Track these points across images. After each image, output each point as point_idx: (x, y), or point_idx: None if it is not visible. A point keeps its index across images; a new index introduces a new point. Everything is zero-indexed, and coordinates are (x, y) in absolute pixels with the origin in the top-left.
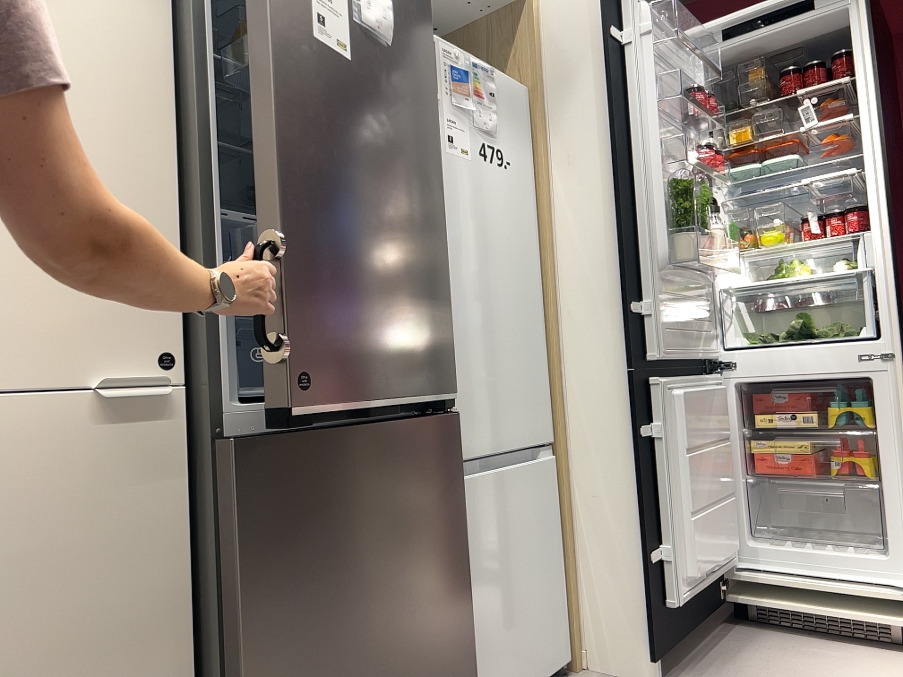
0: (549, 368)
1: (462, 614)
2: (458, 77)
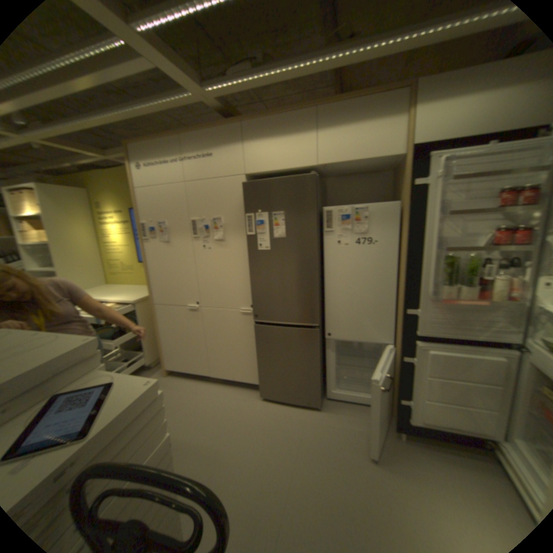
0: (398, 317)
1: (316, 375)
2: (345, 218)
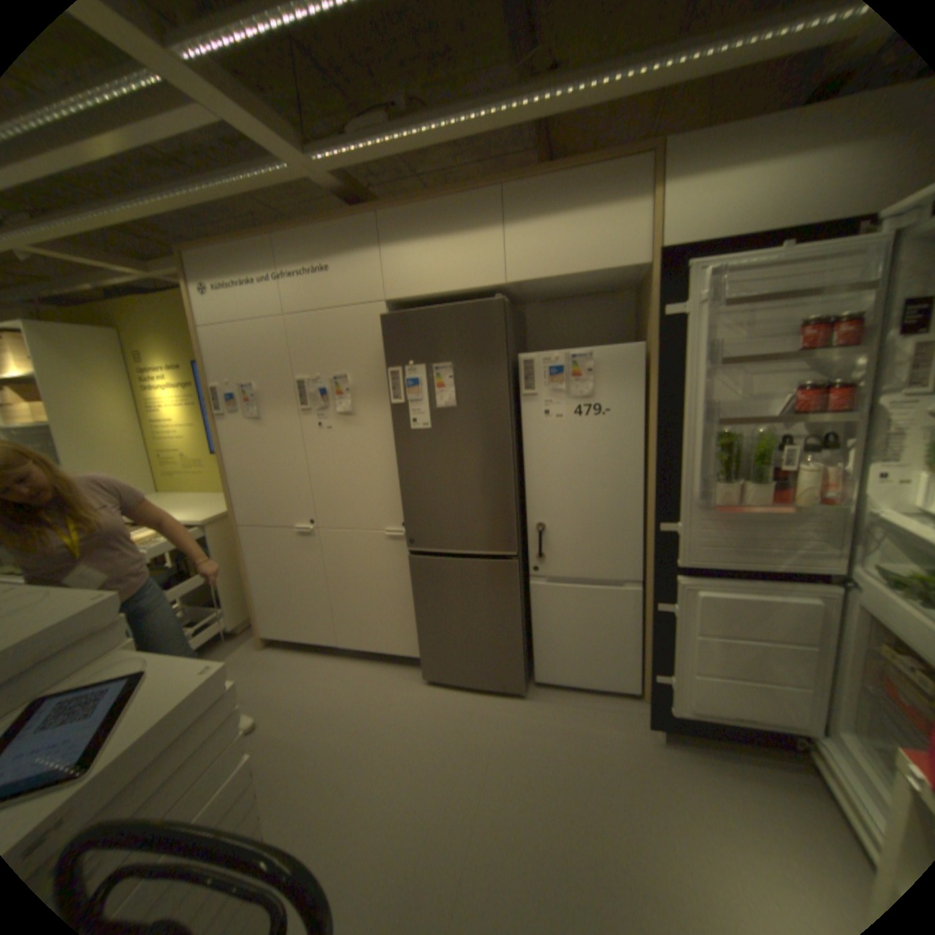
0: (647, 536)
1: (515, 639)
2: (555, 373)
